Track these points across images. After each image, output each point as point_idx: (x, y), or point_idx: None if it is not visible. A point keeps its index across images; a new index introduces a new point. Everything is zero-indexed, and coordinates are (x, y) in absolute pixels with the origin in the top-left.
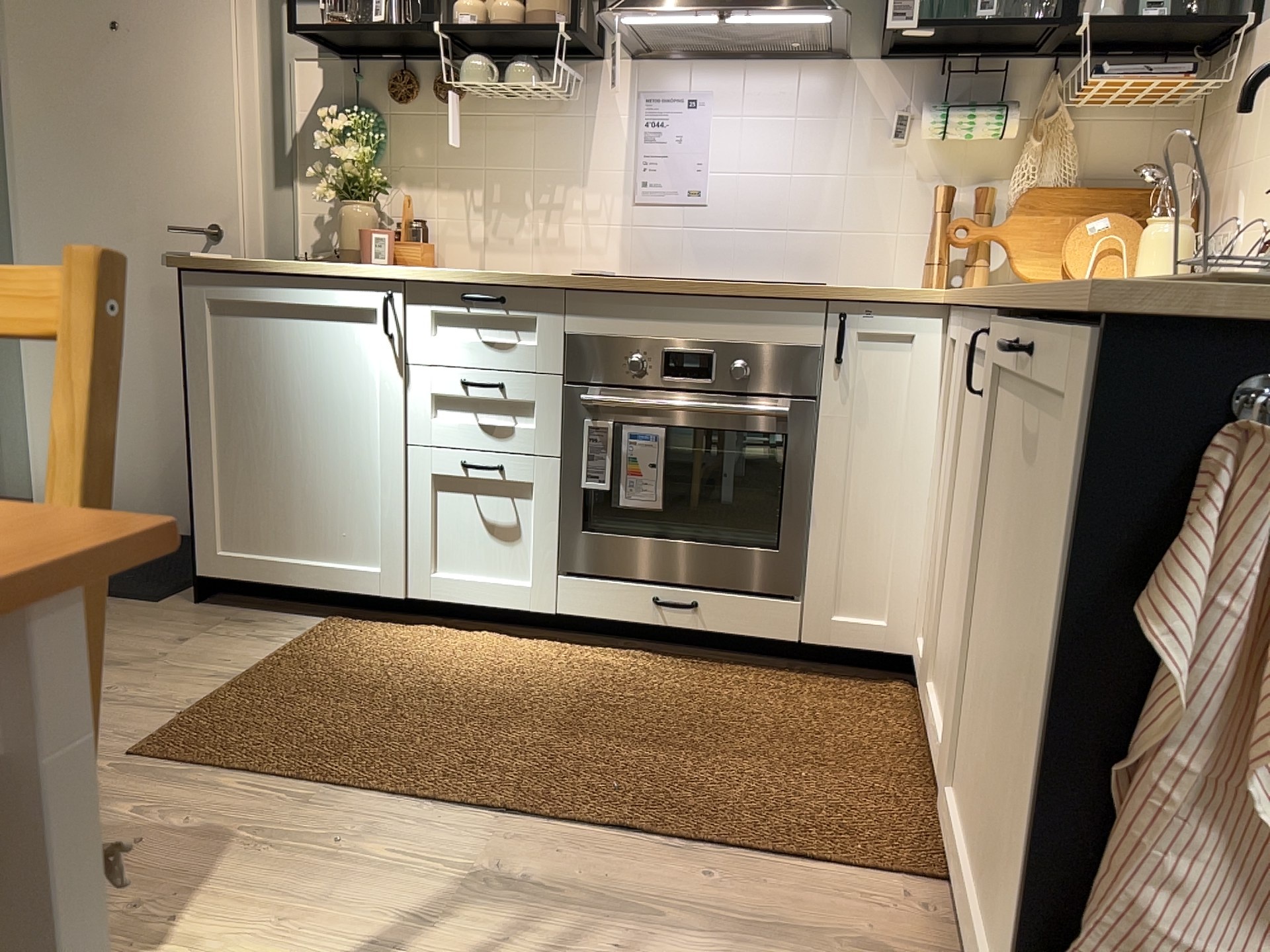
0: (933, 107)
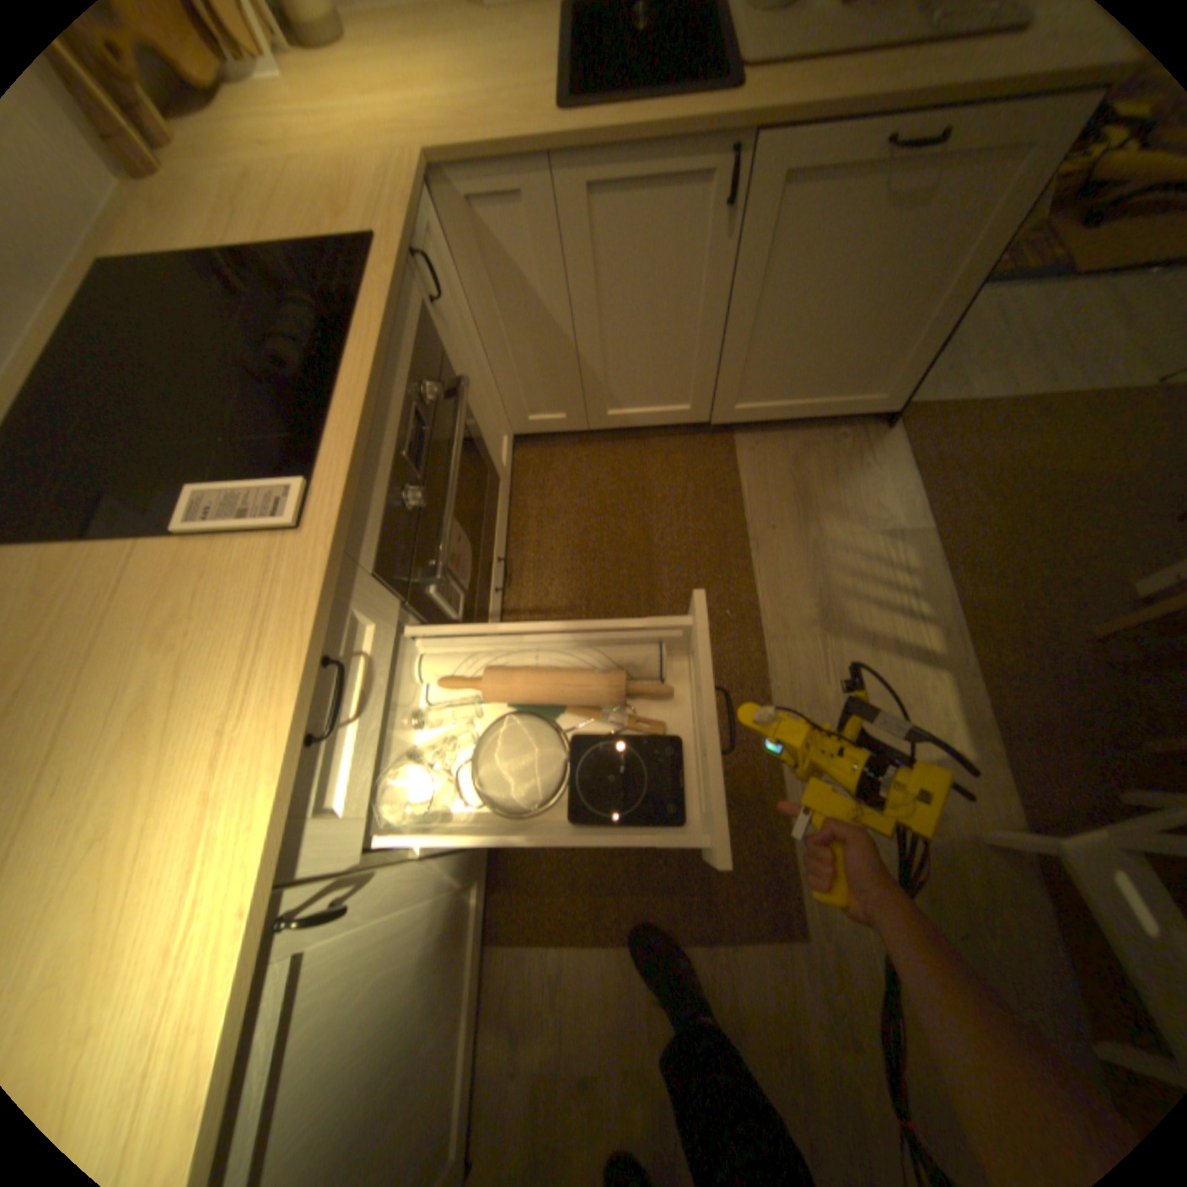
0: None
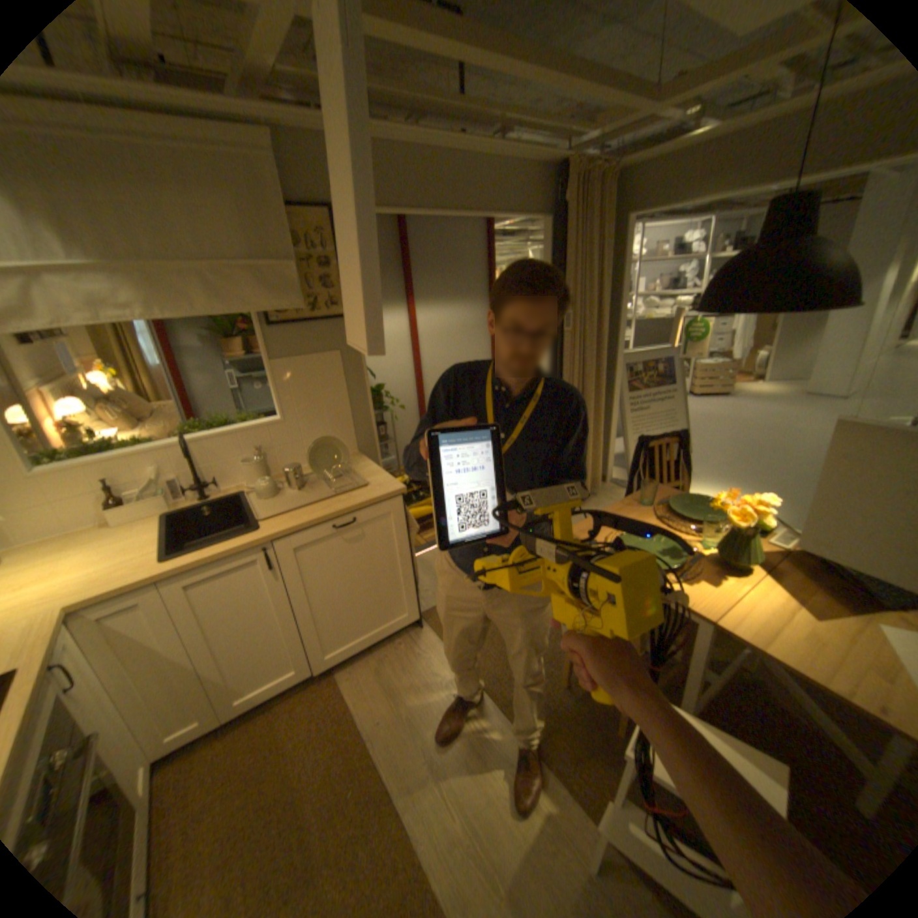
0: None
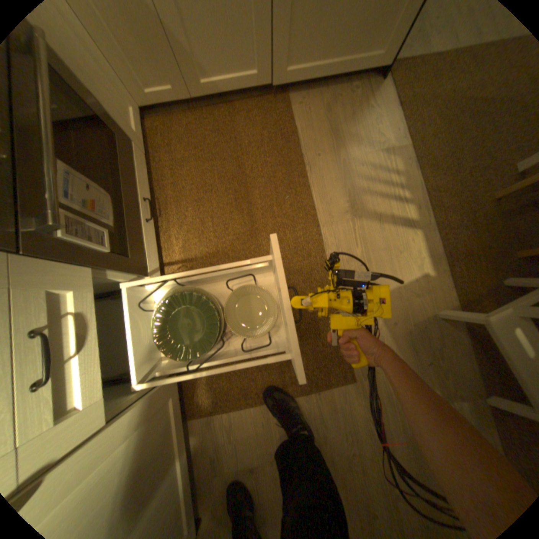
0: None
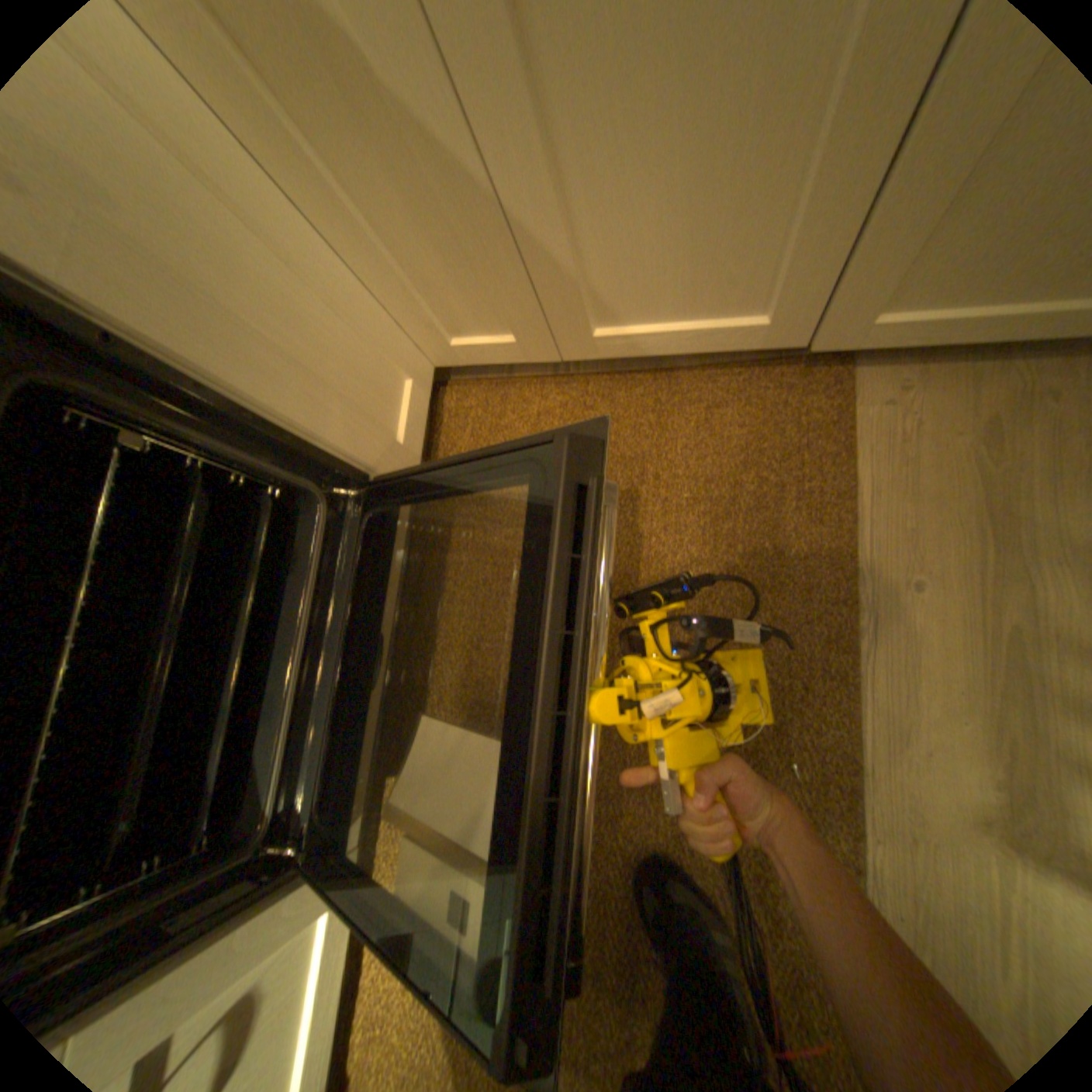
0: None
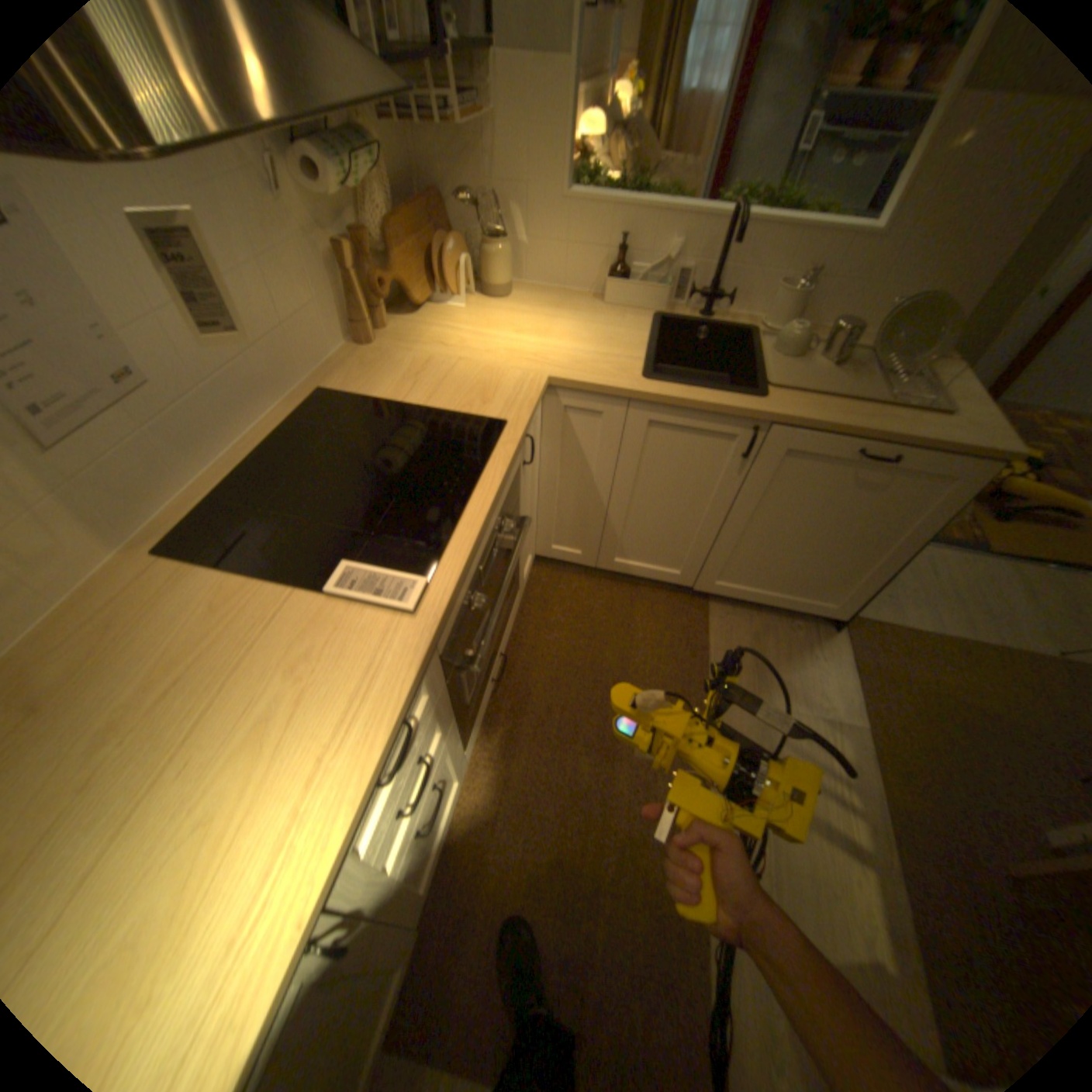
0: (327, 150)
